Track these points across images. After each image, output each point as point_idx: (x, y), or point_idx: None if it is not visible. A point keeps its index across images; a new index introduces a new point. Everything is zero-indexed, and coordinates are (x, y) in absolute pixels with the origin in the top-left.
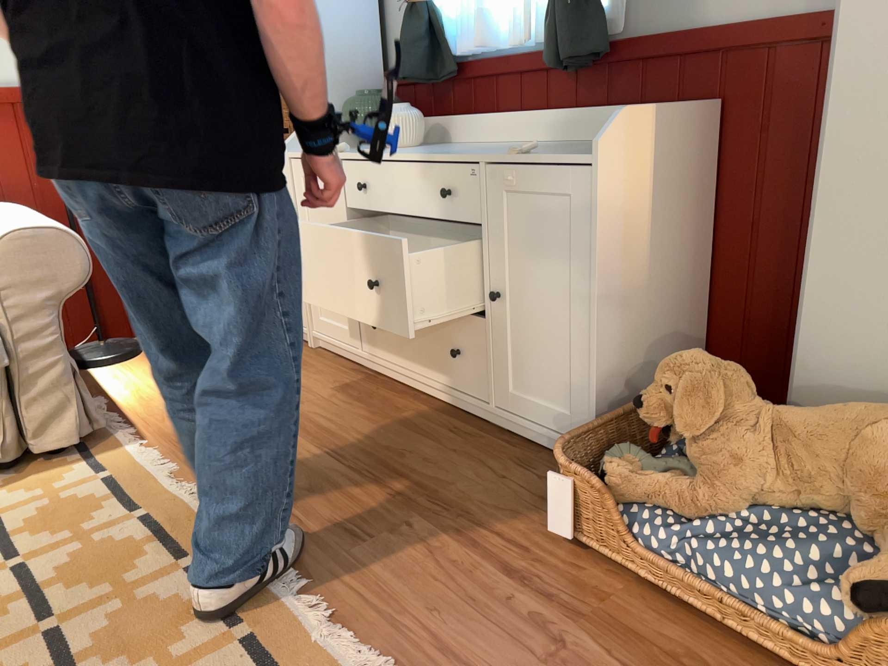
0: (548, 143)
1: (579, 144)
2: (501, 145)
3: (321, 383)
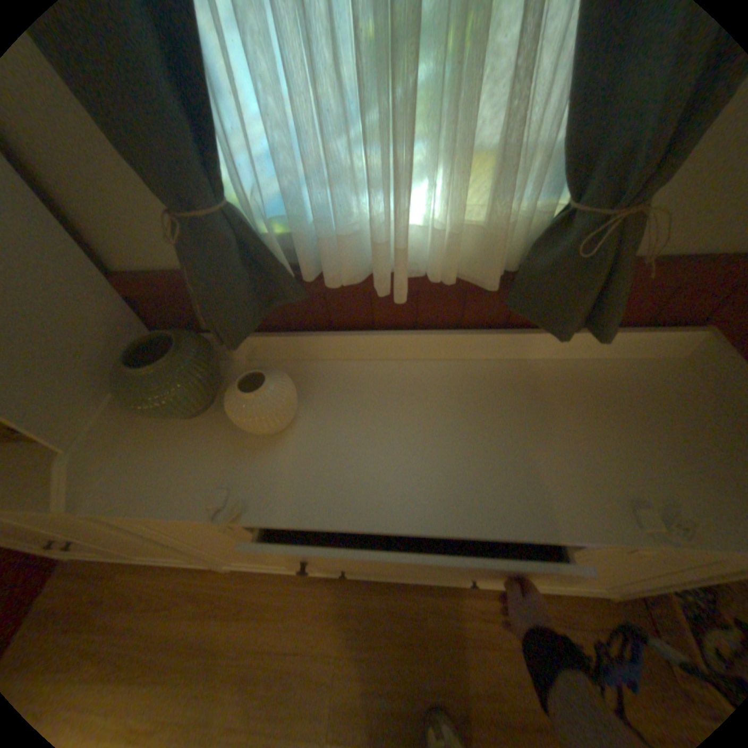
0: (477, 360)
1: (541, 372)
2: (420, 376)
3: (305, 629)
